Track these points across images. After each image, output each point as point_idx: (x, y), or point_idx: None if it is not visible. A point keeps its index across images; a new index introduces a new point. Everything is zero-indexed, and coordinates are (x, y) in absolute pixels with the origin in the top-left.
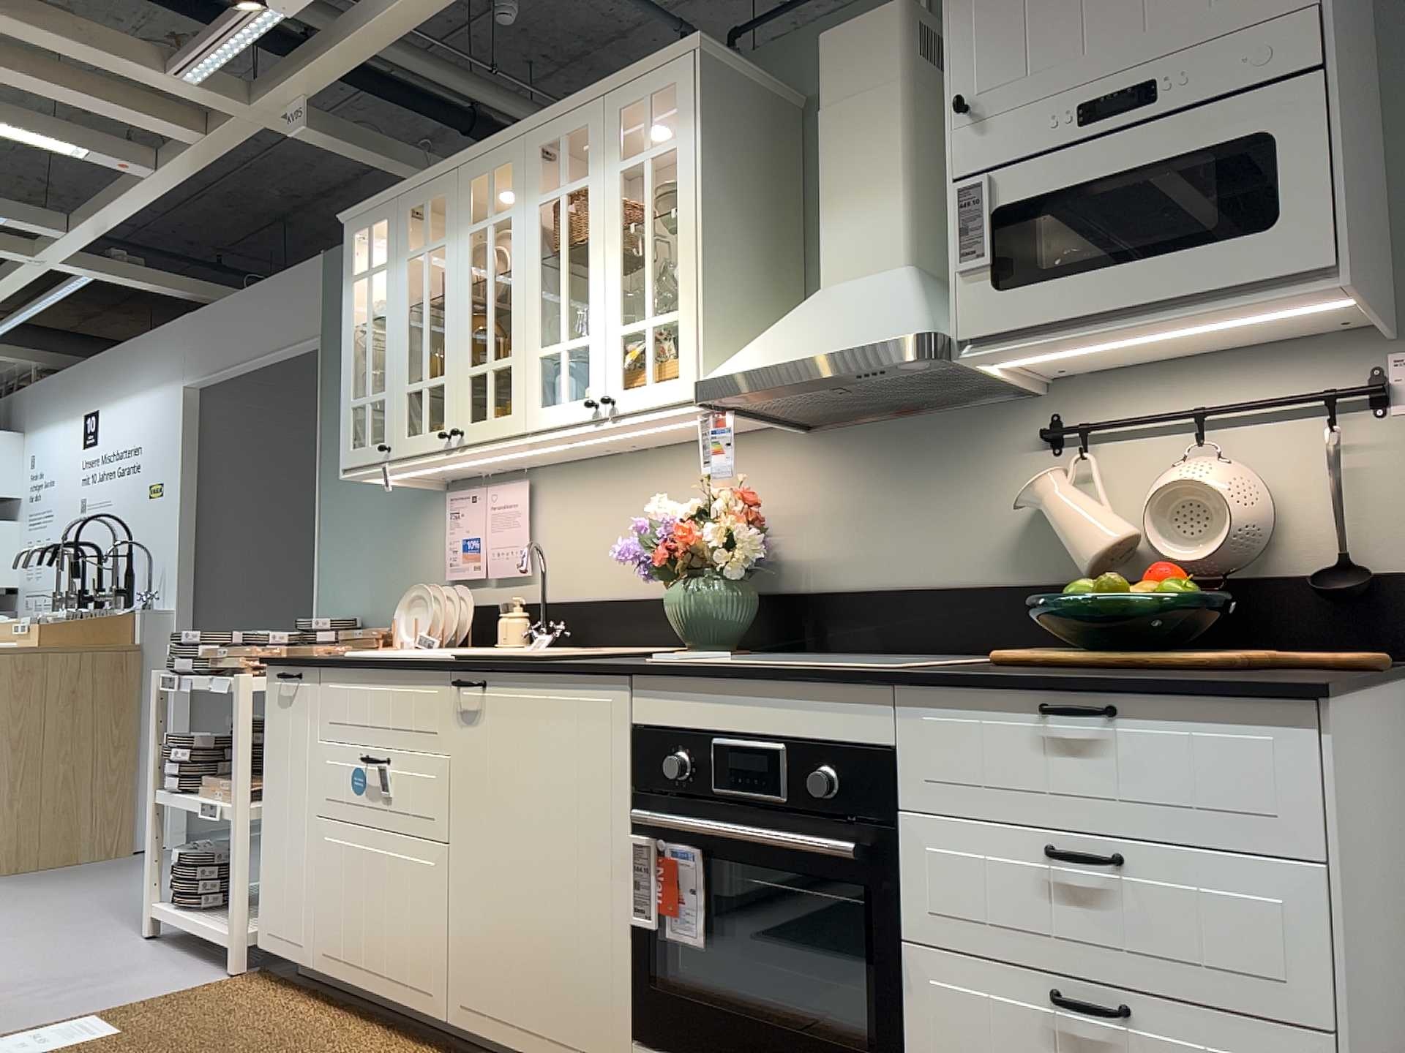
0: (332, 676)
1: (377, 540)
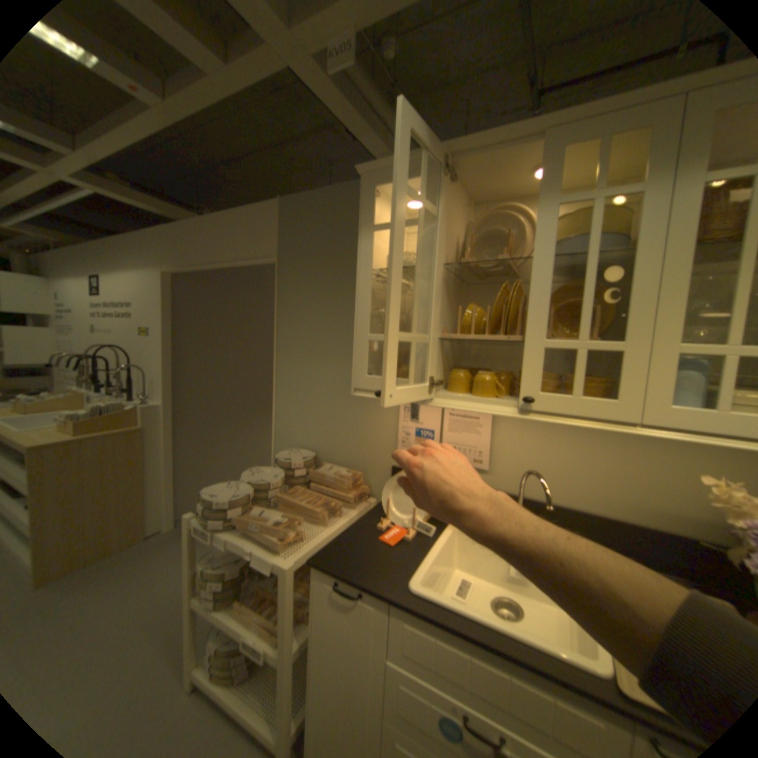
0: (409, 620)
1: (328, 405)
